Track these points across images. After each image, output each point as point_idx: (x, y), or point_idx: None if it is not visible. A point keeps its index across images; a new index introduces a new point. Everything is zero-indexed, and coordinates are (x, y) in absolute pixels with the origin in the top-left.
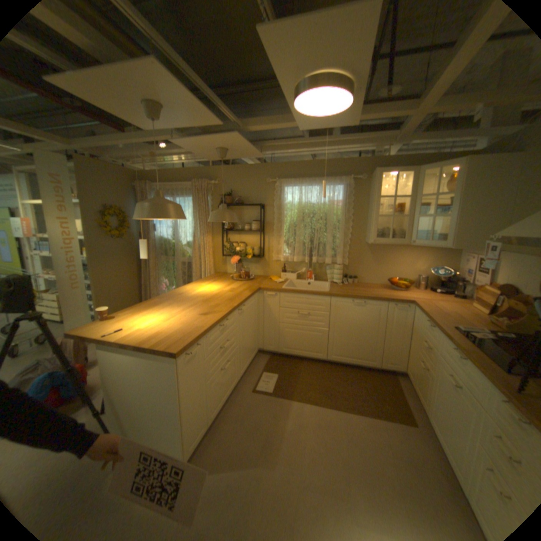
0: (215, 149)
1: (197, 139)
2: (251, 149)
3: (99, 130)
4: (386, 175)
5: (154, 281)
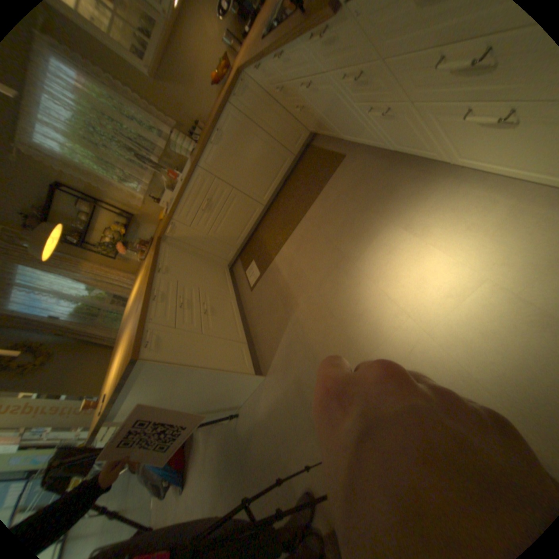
0: None
1: None
2: None
3: None
4: None
5: None
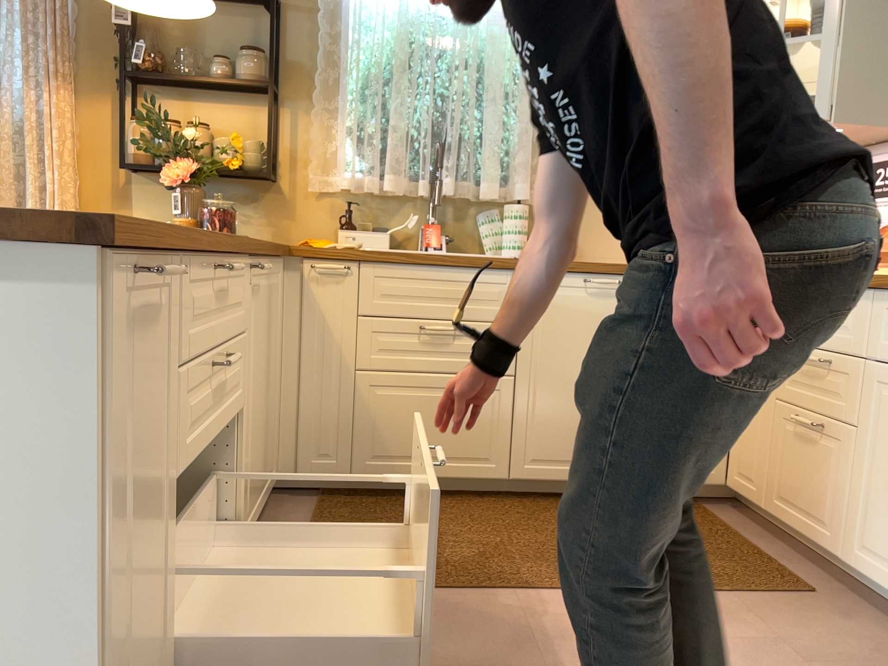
0: None
1: None
2: None
3: None
4: None
5: None
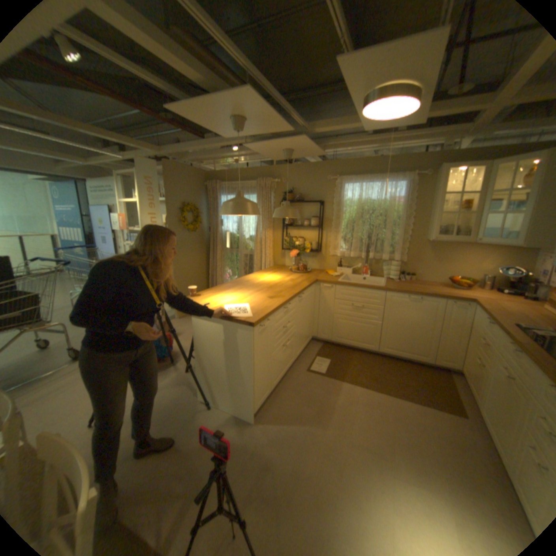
0: (282, 150)
1: (268, 142)
2: (316, 149)
3: (179, 136)
4: (454, 170)
5: (220, 270)
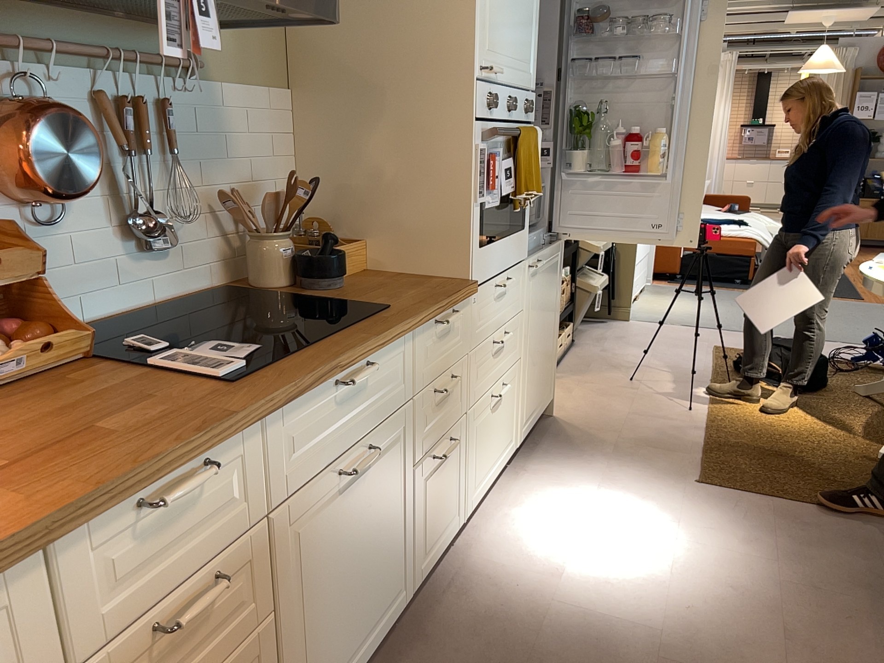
0: None
1: None
2: None
3: None
4: None
5: None
